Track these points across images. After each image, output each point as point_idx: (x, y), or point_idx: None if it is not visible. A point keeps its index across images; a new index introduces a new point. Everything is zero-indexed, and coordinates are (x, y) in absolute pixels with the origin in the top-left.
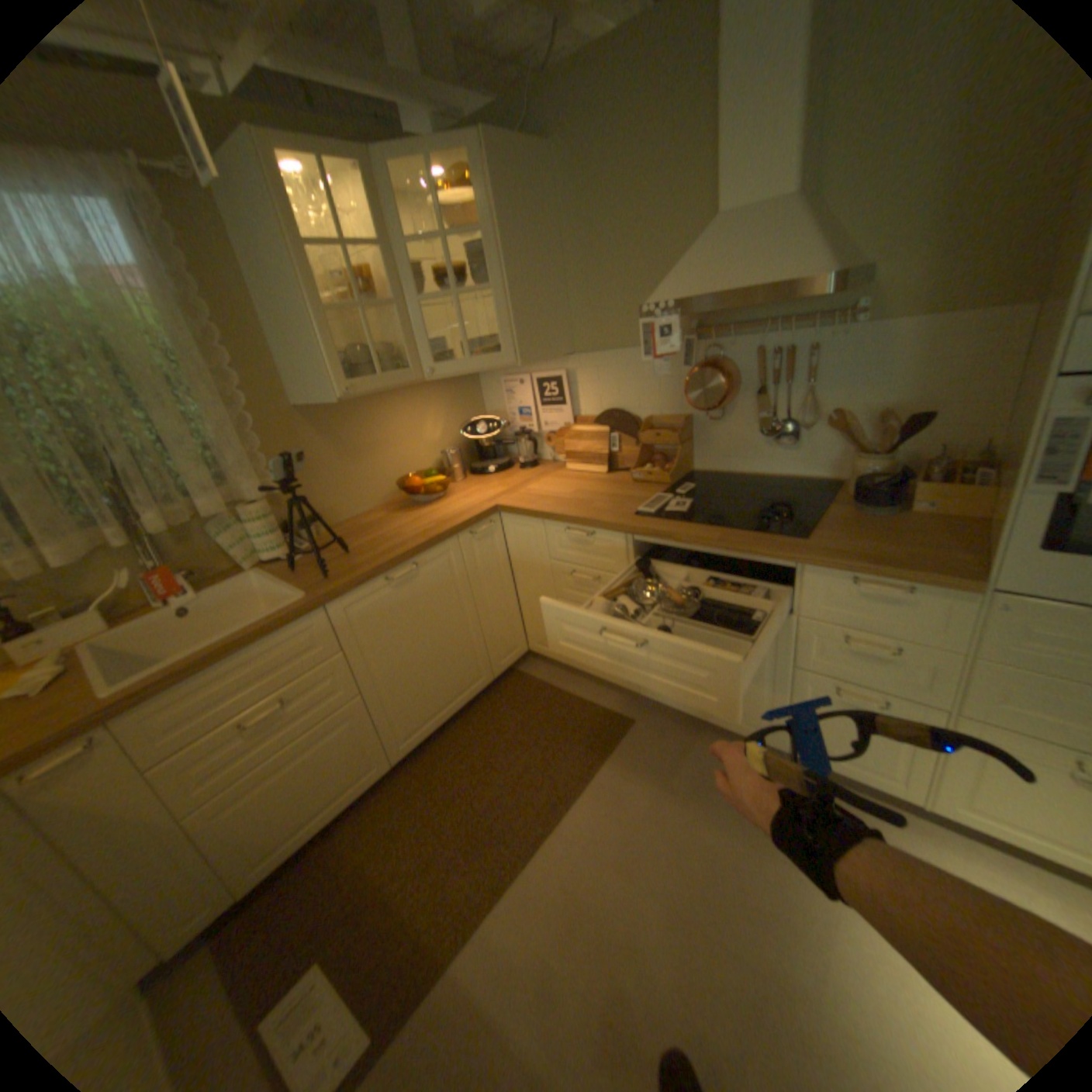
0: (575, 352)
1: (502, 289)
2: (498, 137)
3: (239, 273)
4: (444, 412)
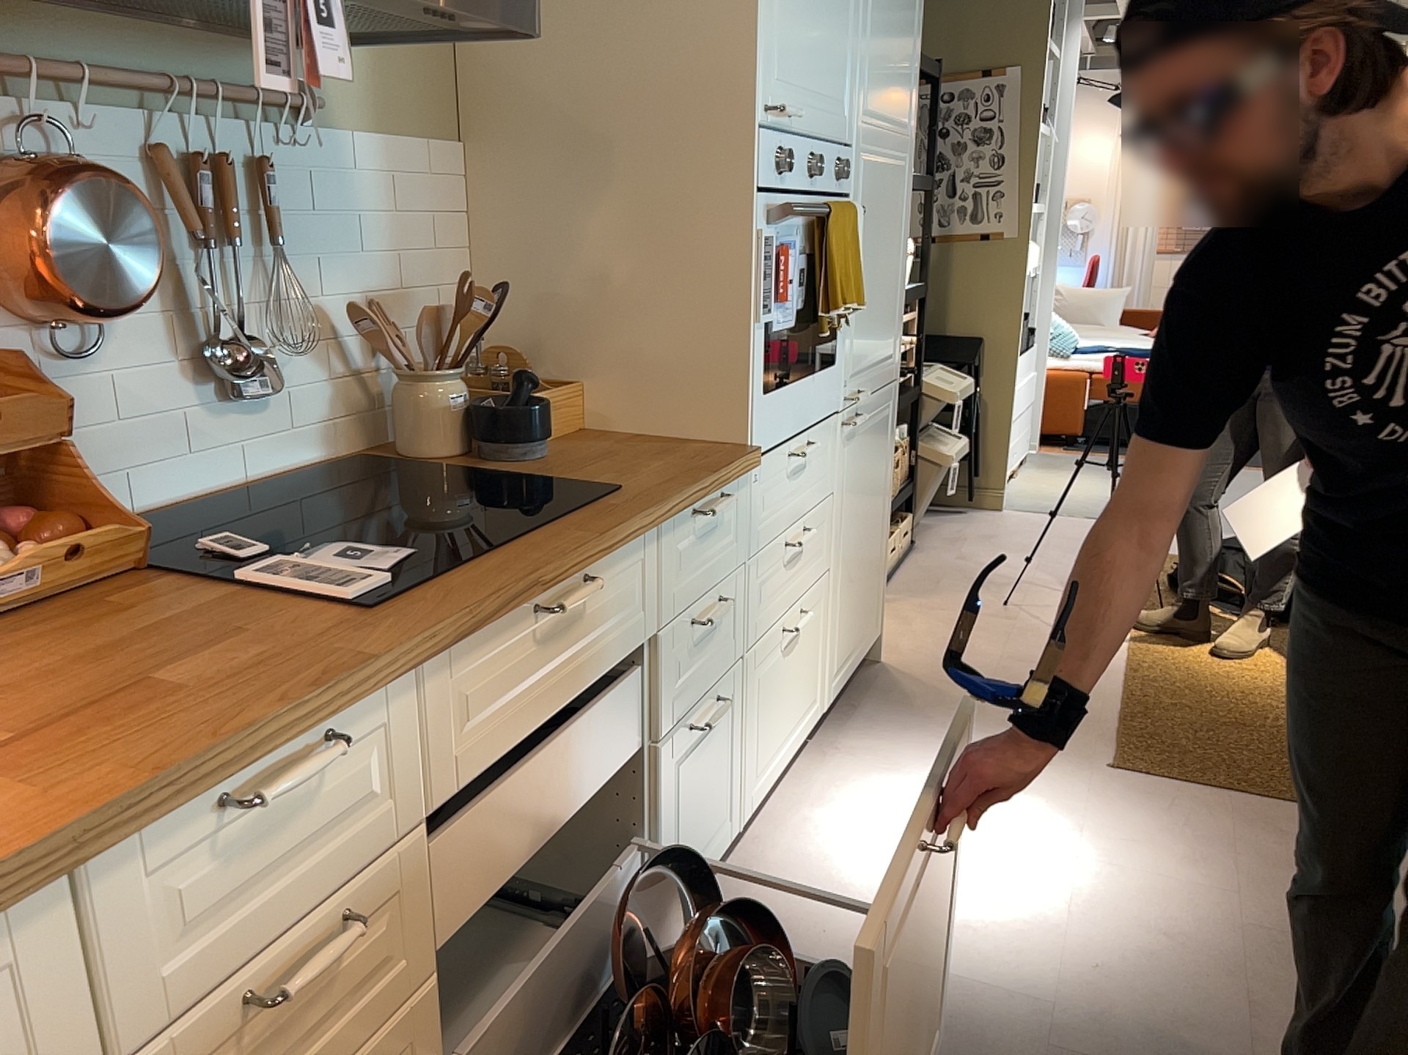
0: None
1: None
2: None
3: None
4: None
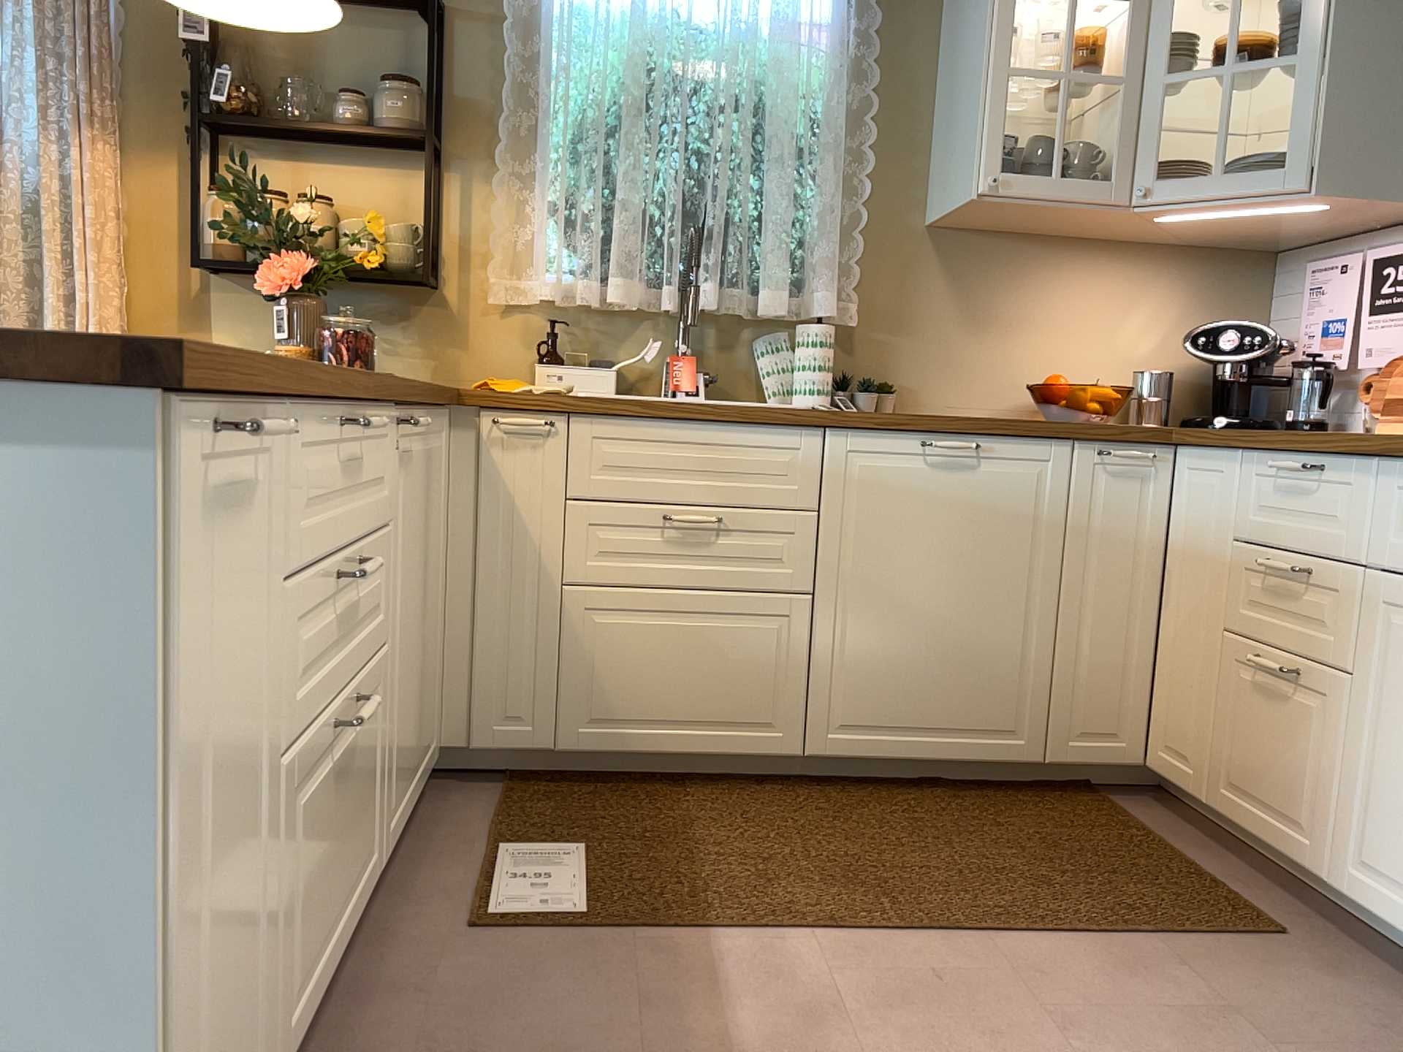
0: None
1: (1325, 64)
2: None
3: (939, 46)
4: (1178, 313)
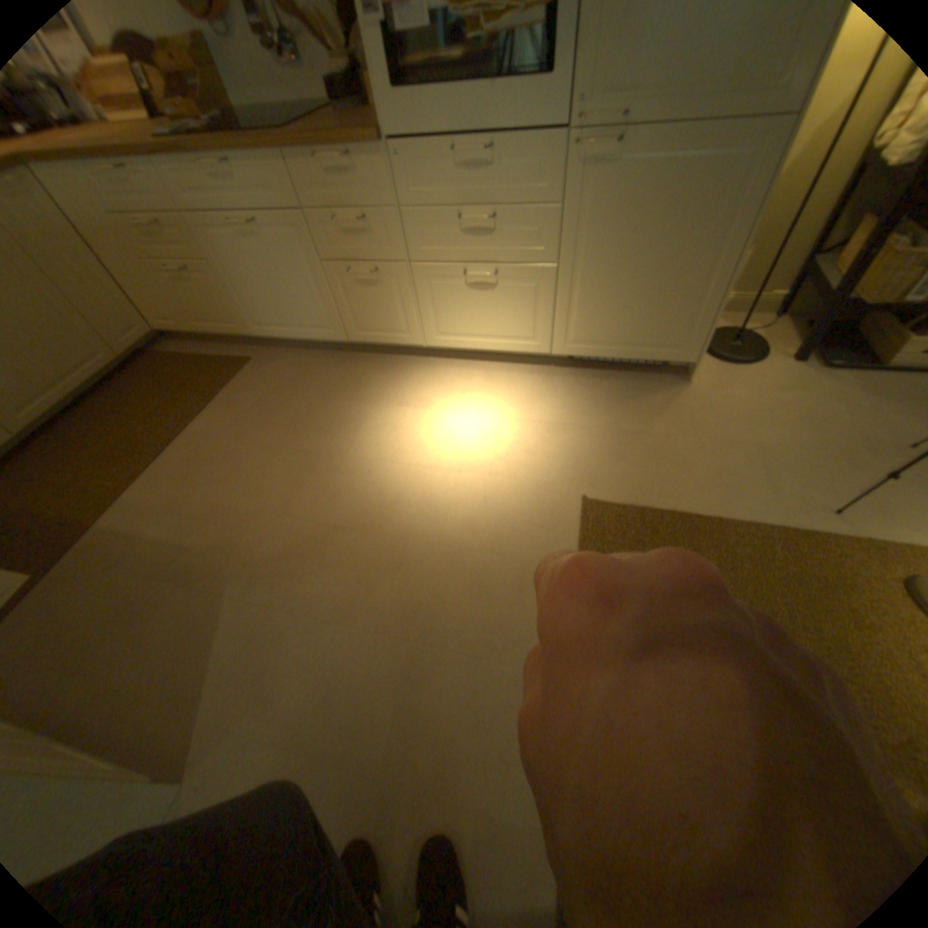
0: None
1: None
2: None
3: None
4: None
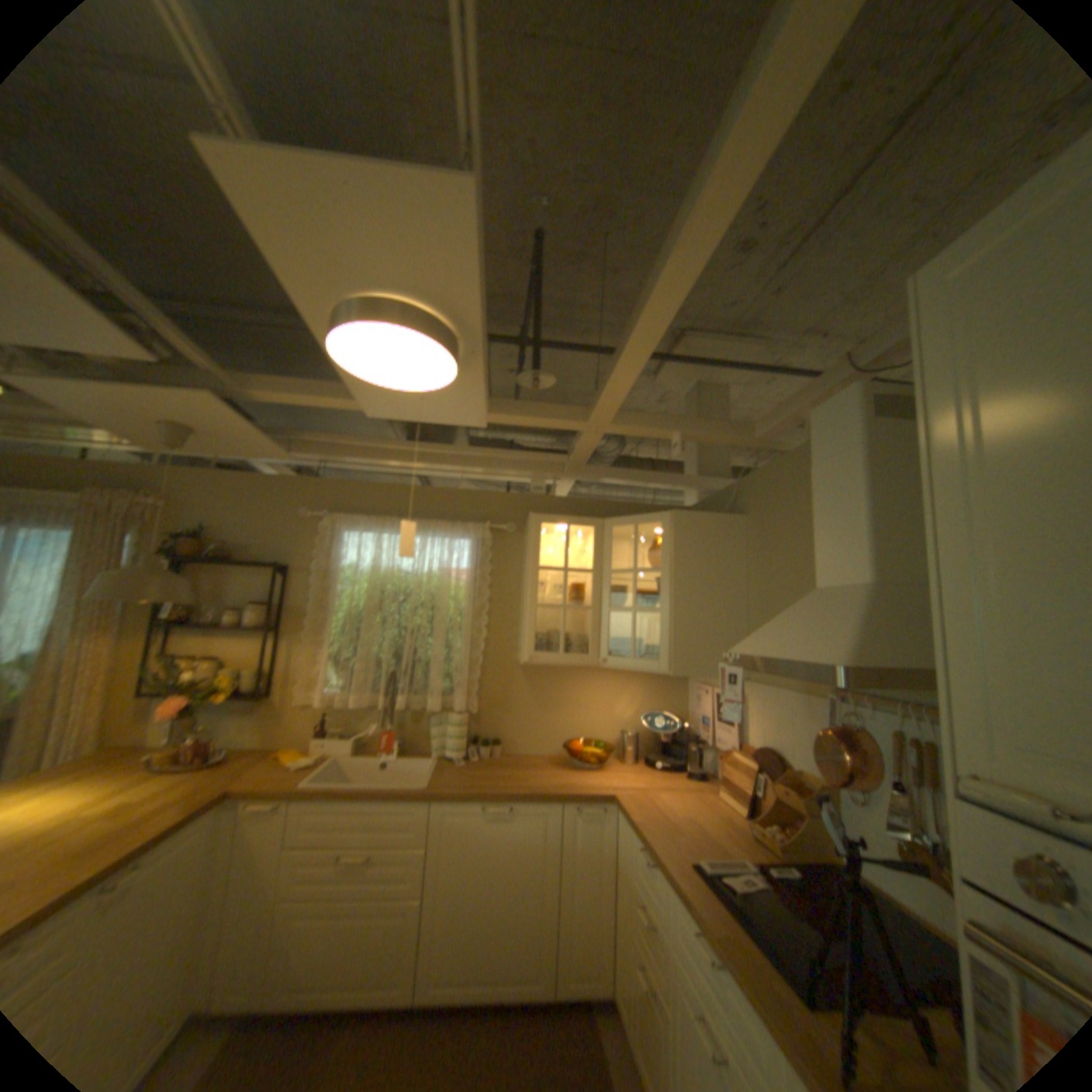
0: (751, 680)
1: (673, 614)
2: (692, 516)
3: (522, 577)
4: (643, 699)
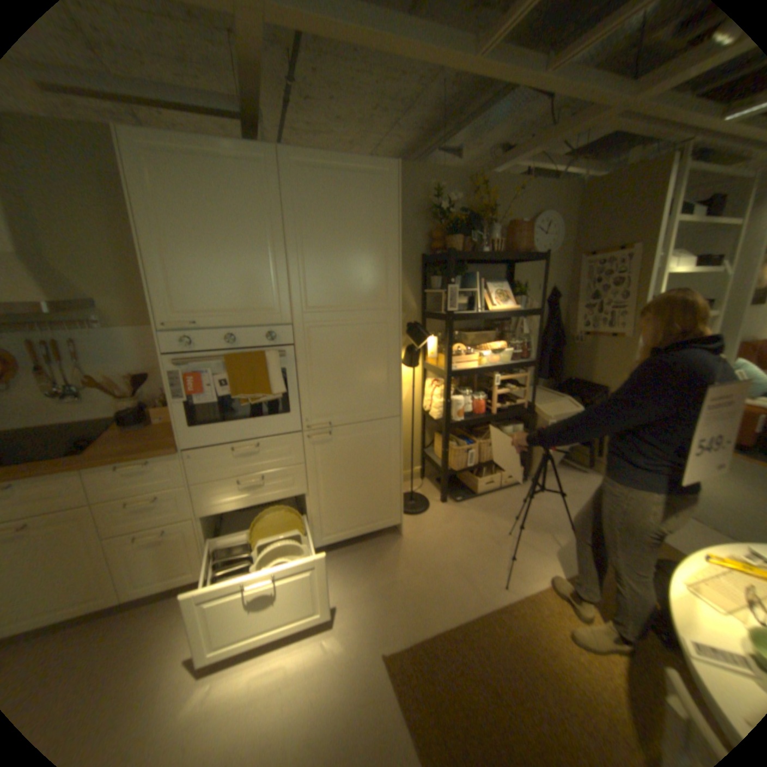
0: None
1: None
2: None
3: None
4: None
